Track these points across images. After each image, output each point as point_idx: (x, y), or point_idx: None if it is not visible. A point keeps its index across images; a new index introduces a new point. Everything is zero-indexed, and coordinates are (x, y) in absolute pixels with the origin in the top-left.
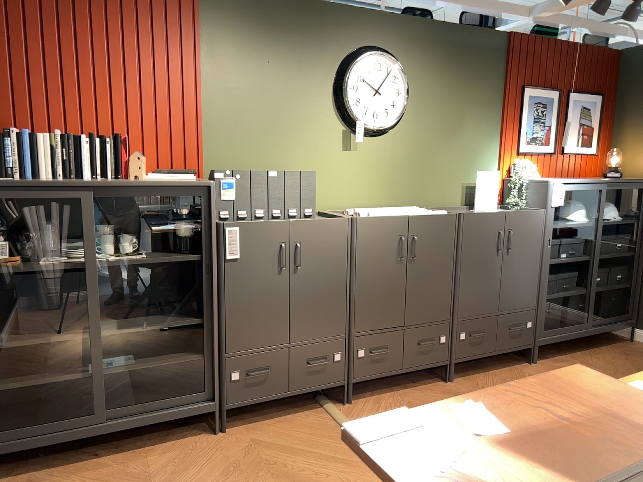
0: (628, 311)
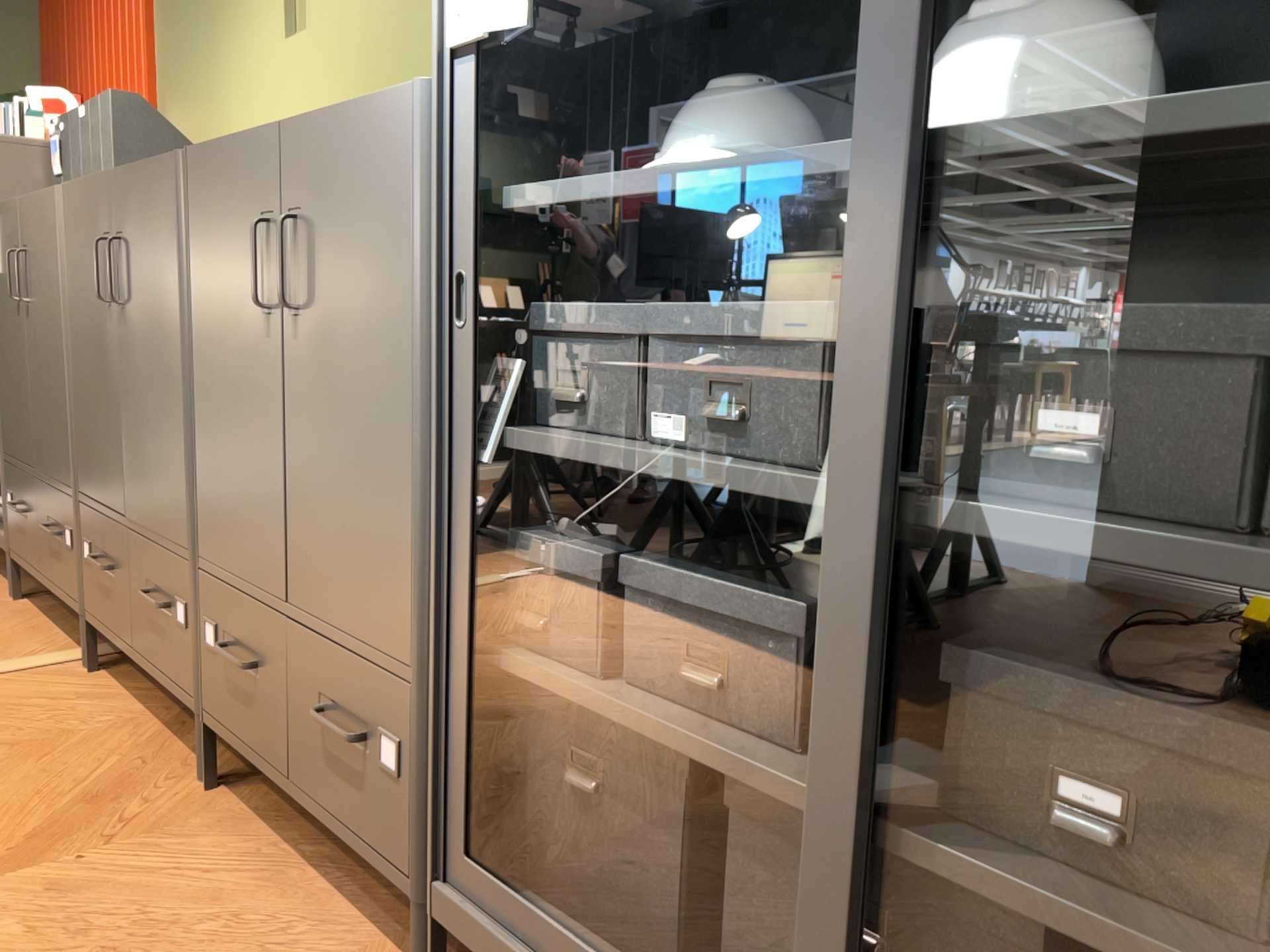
0: None
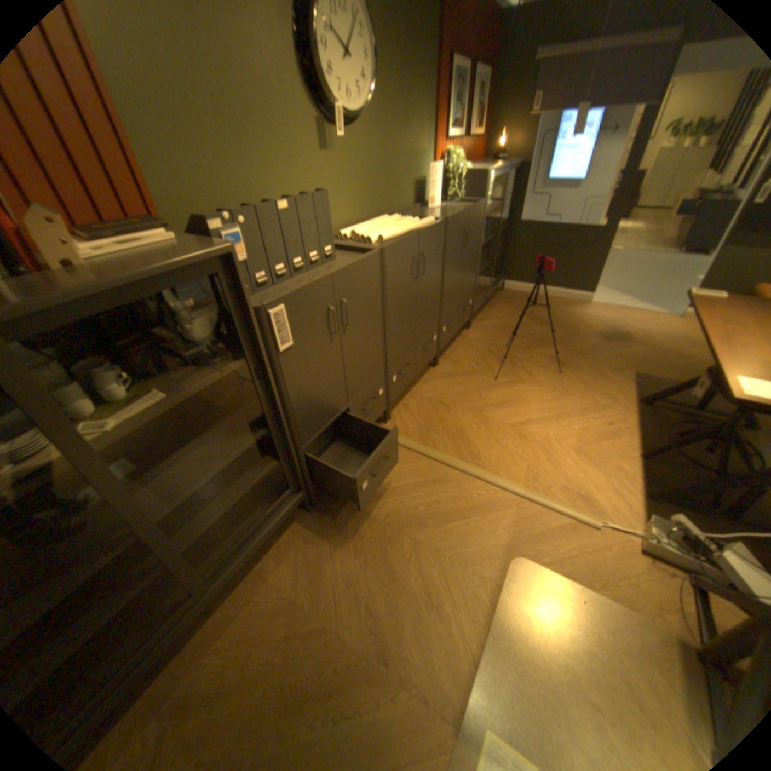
0: (500, 269)
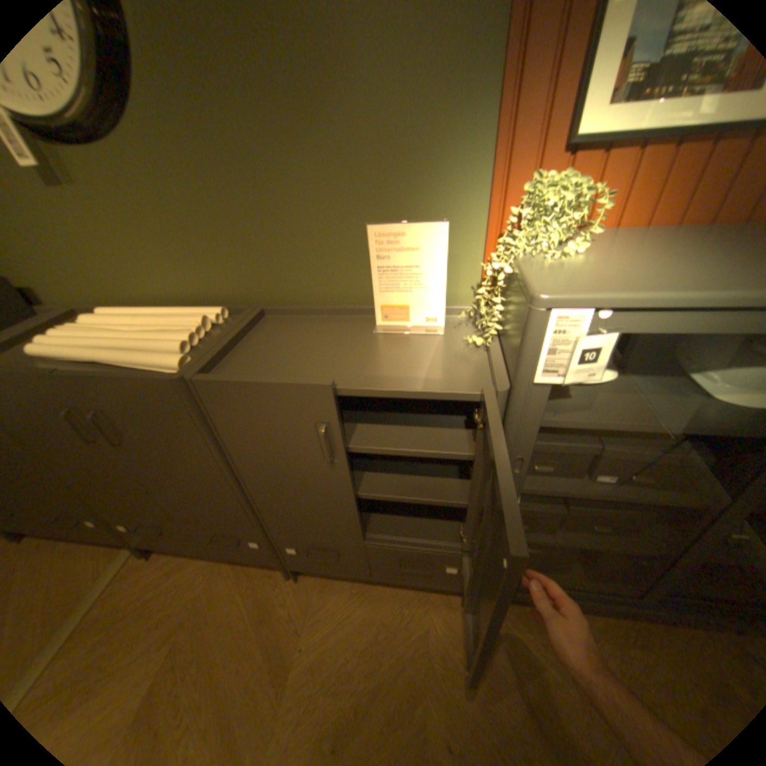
0: None
